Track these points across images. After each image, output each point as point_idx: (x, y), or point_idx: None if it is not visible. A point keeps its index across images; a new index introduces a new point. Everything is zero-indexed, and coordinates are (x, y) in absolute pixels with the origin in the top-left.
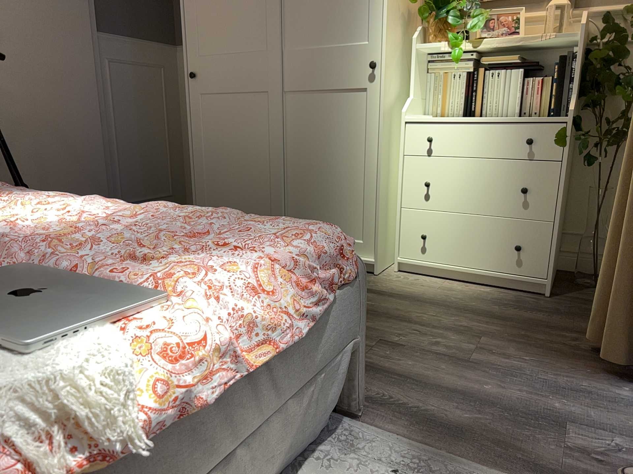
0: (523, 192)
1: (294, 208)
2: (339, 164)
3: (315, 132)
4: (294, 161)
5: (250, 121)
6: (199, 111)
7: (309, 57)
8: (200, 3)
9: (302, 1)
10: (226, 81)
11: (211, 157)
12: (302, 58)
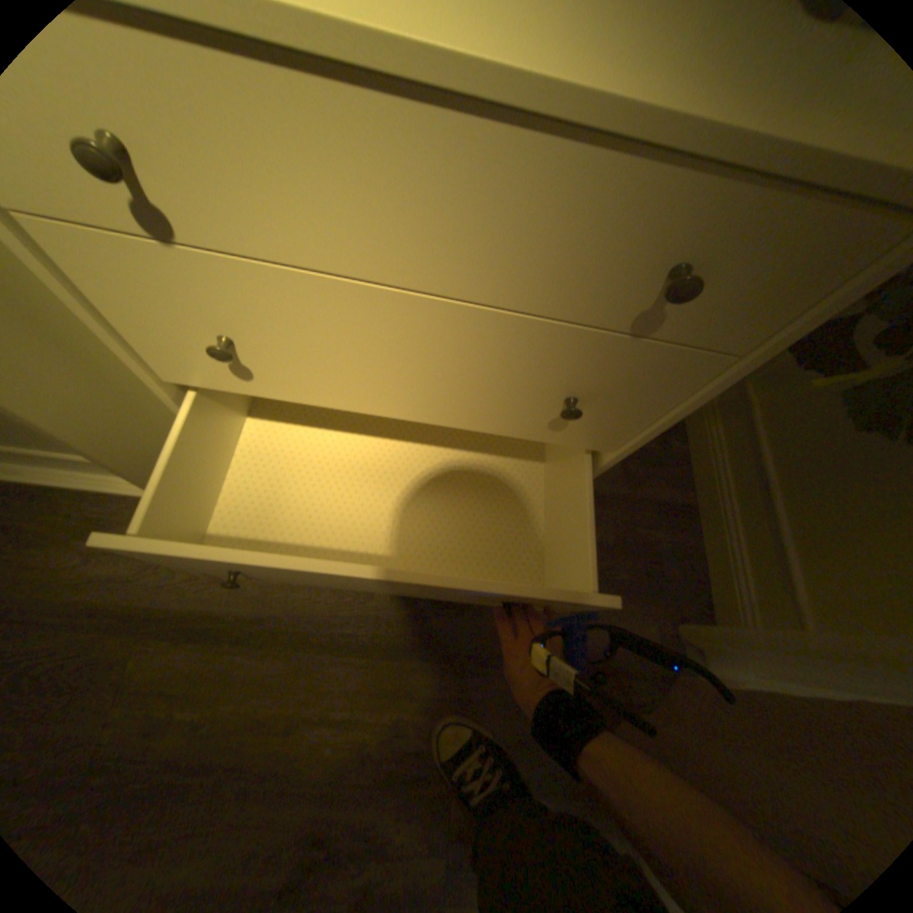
0: (561, 416)
1: None
2: None
3: None
4: None
5: None
6: None
7: None
8: None
9: None
10: None
11: None
12: None
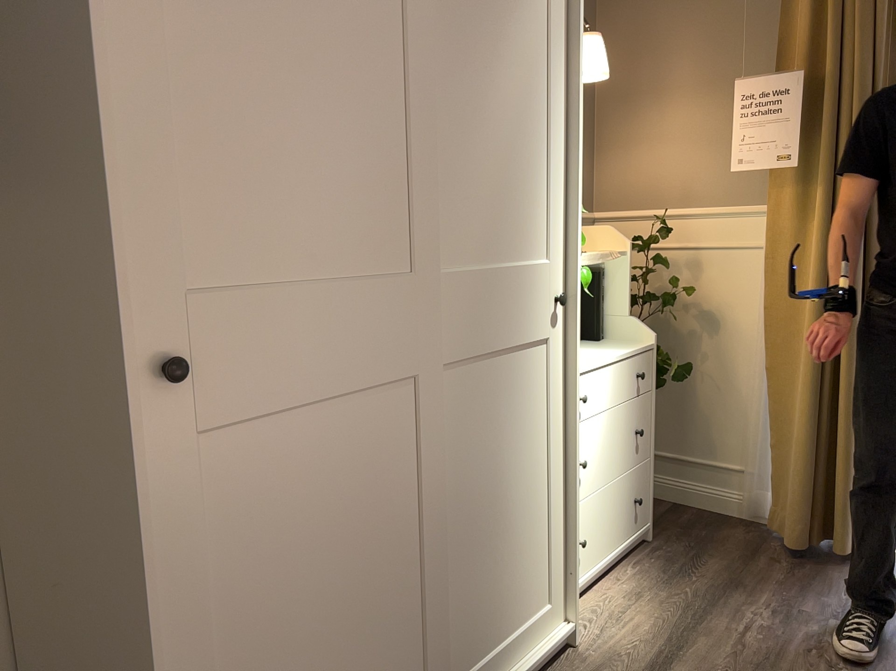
0: (642, 435)
1: (455, 628)
2: (520, 485)
3: (487, 438)
4: (453, 519)
5: (375, 462)
6: (189, 496)
7: (478, 284)
8: (191, 87)
9: (463, 164)
10: (304, 366)
11: (240, 642)
12: (468, 285)
